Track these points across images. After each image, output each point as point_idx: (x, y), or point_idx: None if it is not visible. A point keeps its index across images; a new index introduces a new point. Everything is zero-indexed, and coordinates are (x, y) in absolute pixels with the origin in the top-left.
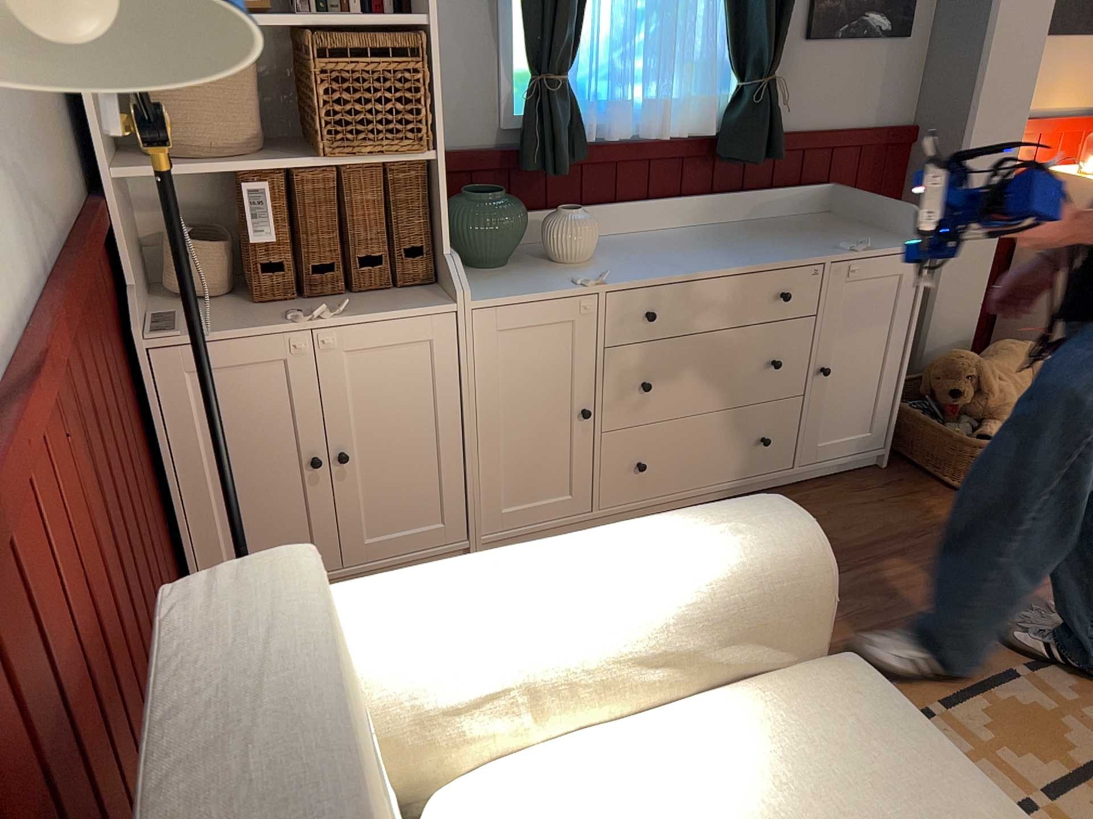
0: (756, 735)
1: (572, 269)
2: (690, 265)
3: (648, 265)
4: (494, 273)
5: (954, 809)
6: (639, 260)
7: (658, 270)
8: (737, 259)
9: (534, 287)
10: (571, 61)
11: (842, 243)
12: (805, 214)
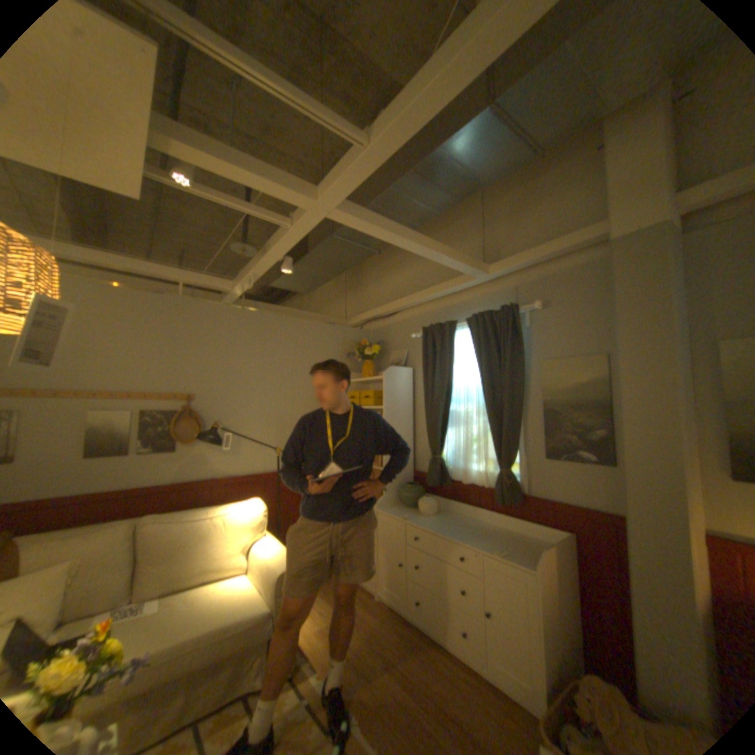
0: (242, 597)
1: (417, 516)
2: (438, 529)
3: (432, 524)
4: (403, 509)
5: (213, 622)
6: (436, 522)
7: (427, 526)
8: (456, 535)
9: (395, 514)
10: (447, 452)
11: (501, 551)
12: (554, 545)
